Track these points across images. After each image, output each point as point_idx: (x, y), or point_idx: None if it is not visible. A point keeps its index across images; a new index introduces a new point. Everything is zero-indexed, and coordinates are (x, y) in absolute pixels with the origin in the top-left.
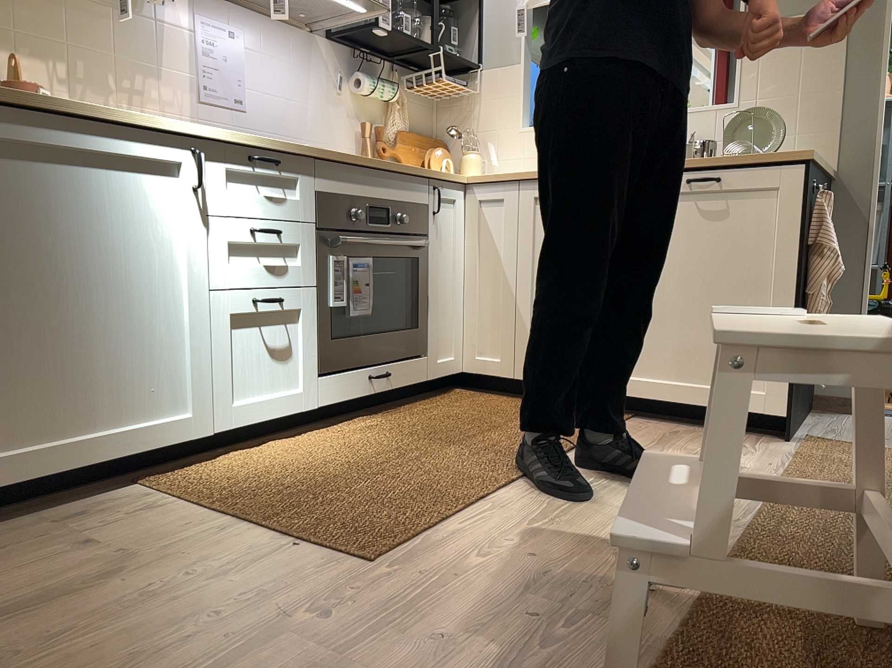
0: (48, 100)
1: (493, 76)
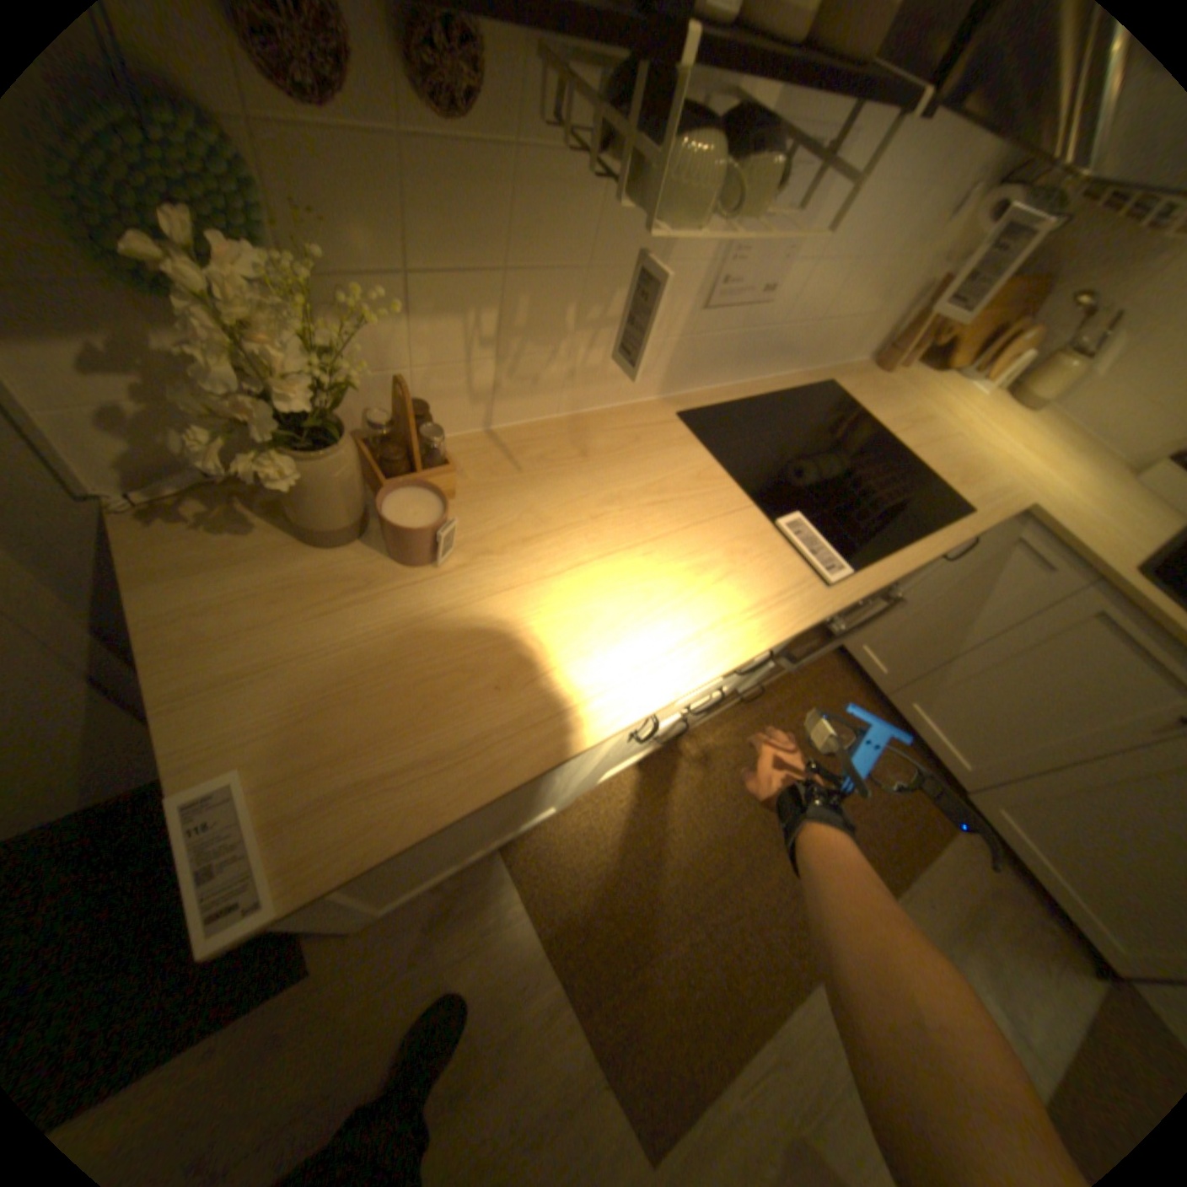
0: (436, 829)
1: None
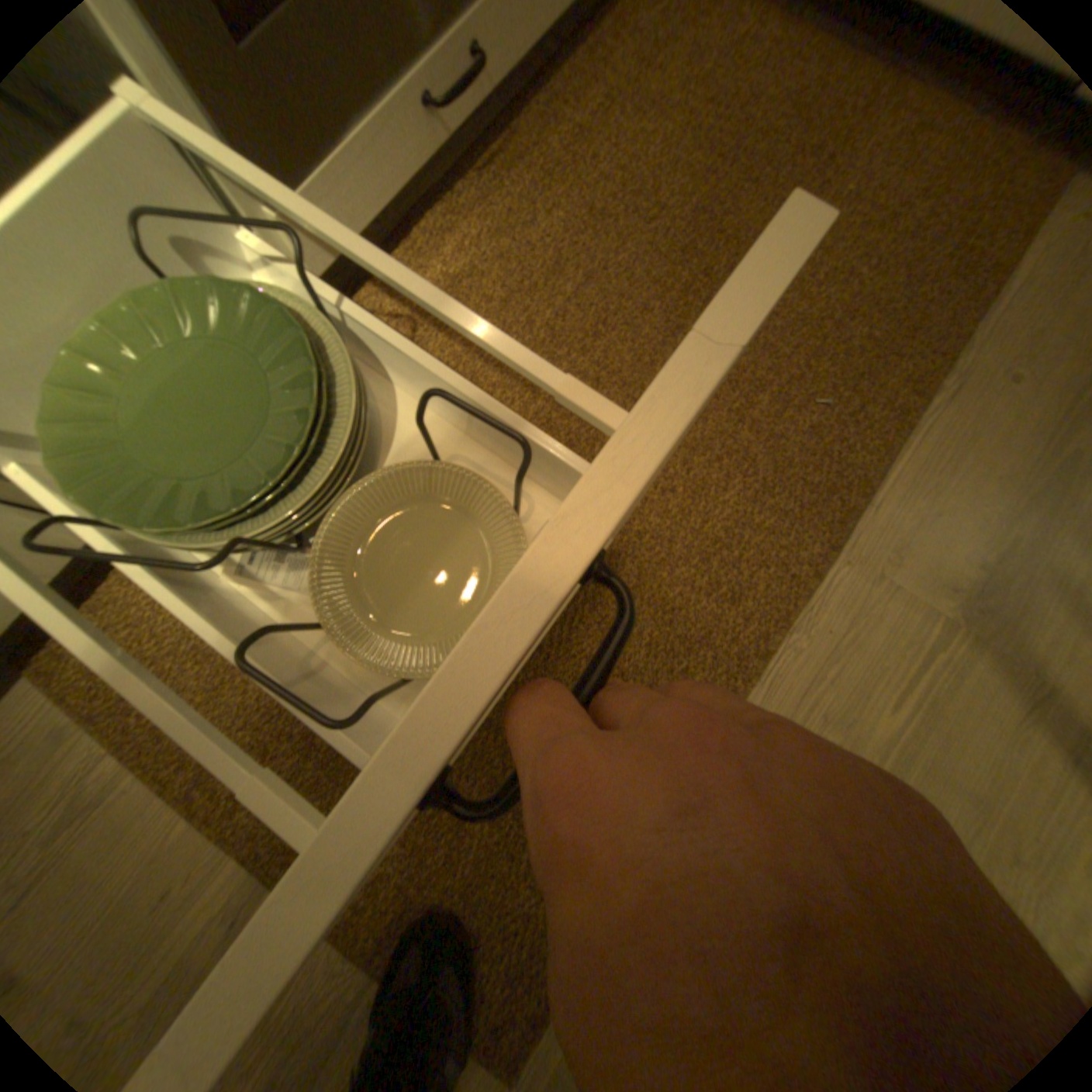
0: None
1: None
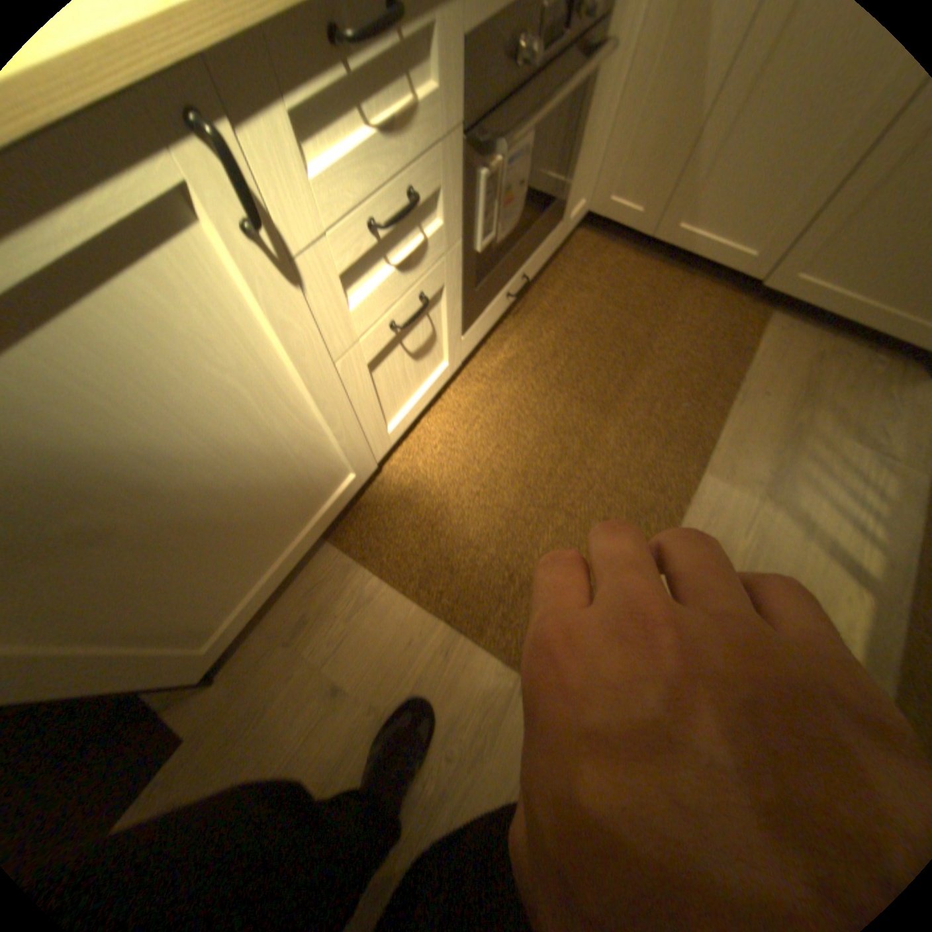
0: None
1: None
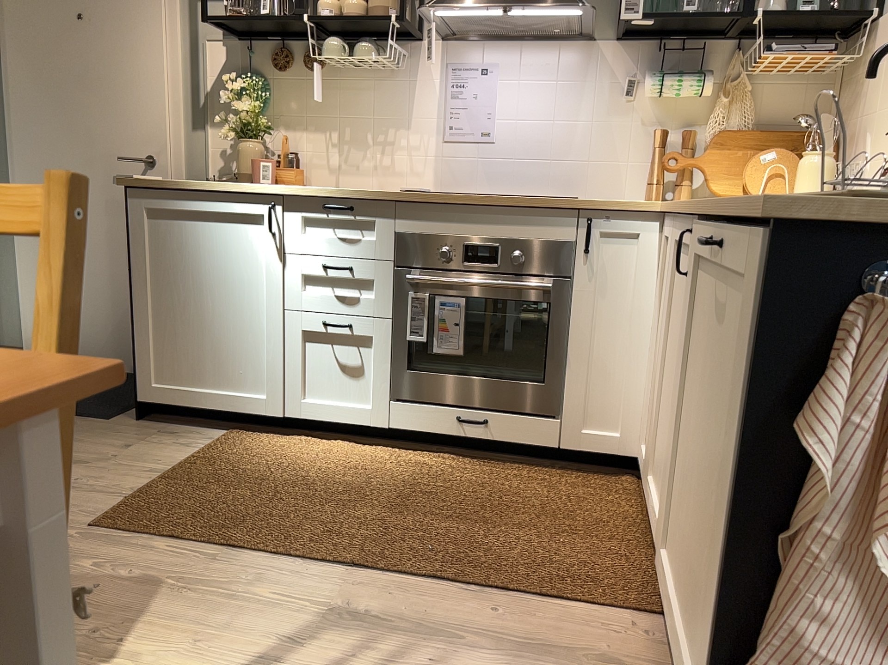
0: (179, 184)
1: (881, 29)
